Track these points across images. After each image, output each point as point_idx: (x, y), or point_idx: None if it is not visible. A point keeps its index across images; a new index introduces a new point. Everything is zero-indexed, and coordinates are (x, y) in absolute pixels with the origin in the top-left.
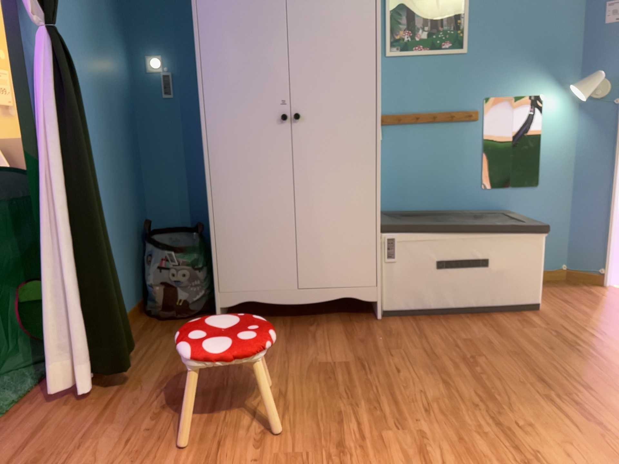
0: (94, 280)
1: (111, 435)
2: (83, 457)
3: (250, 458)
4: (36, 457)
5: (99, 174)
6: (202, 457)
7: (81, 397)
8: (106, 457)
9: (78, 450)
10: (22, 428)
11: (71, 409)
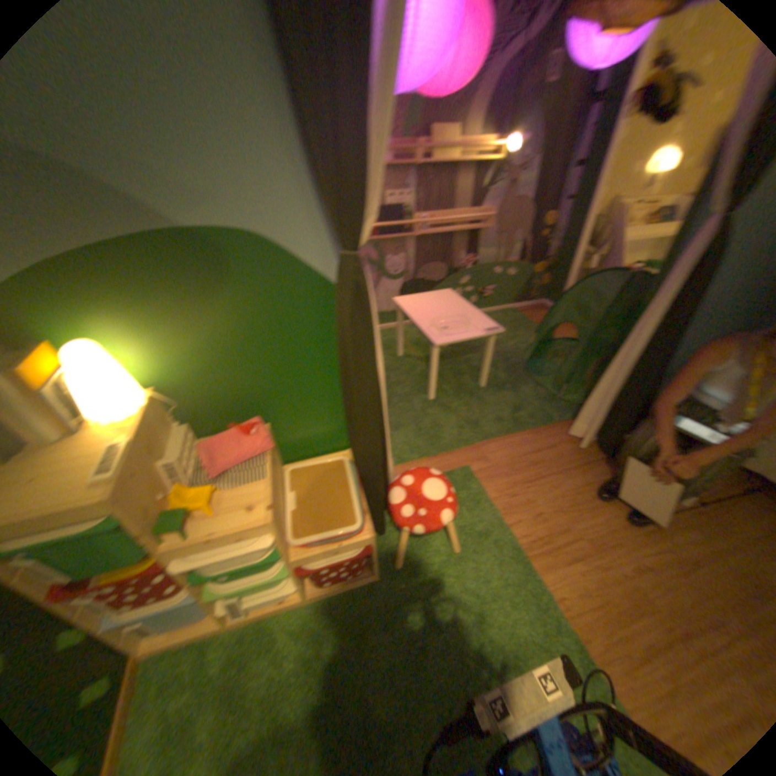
0: (633, 400)
1: (578, 485)
2: (557, 484)
3: (630, 576)
4: (542, 465)
5: (709, 314)
6: (606, 545)
7: (584, 449)
8: (566, 495)
9: (559, 478)
10: (548, 442)
11: (574, 451)
